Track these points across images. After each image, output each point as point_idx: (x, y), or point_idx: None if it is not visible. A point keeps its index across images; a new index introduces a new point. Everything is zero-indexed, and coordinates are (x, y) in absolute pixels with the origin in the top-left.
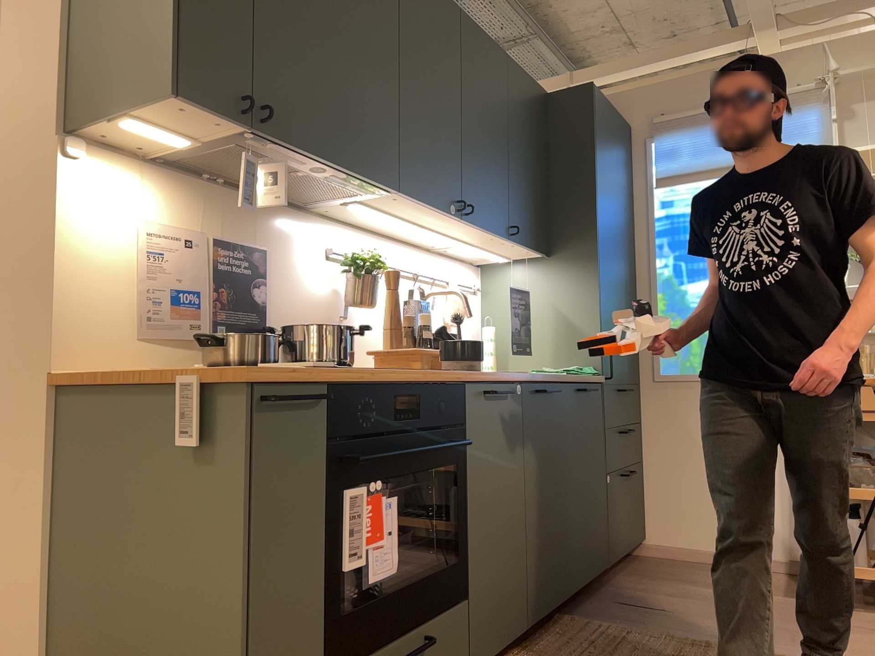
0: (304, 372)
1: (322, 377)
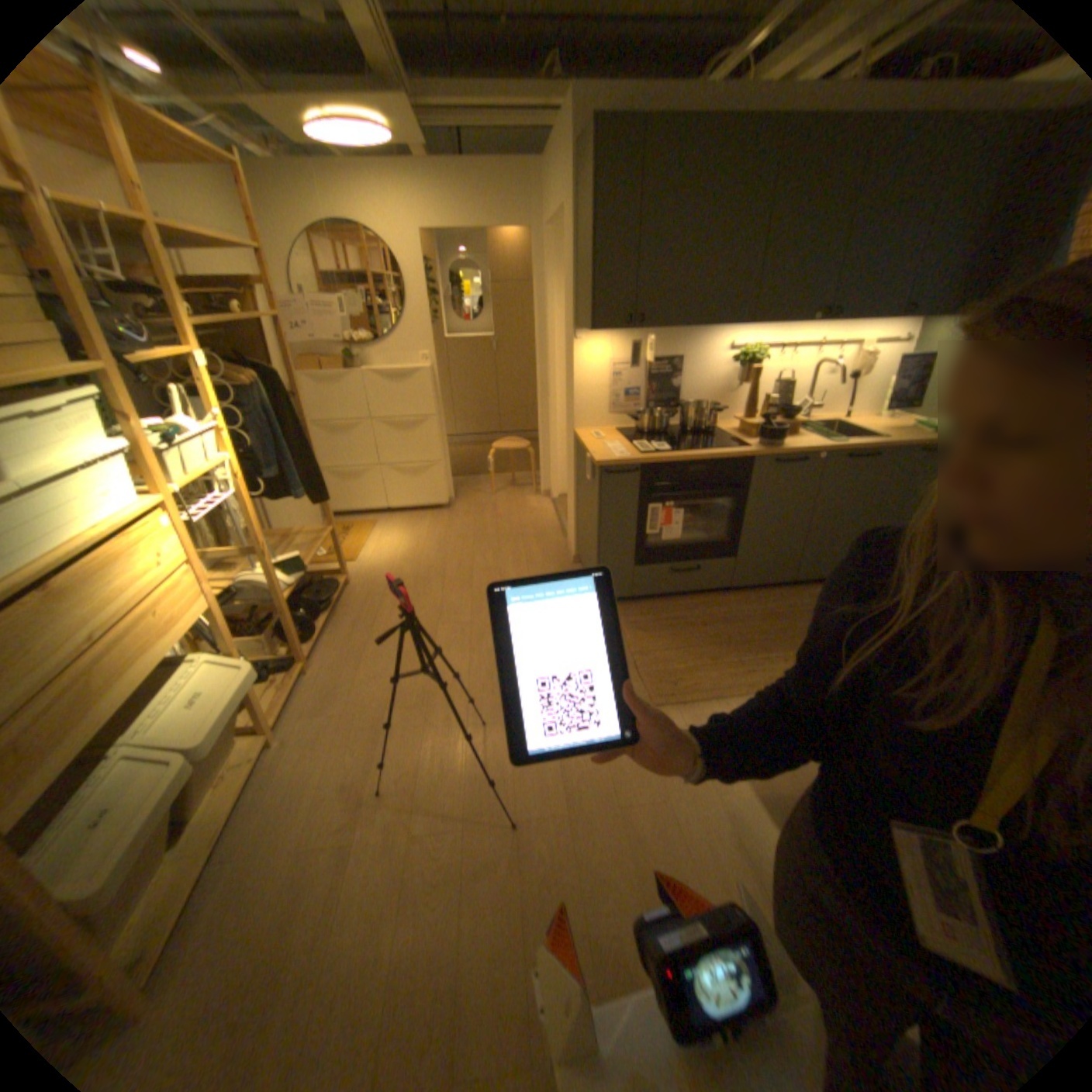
0: (629, 459)
1: (639, 461)
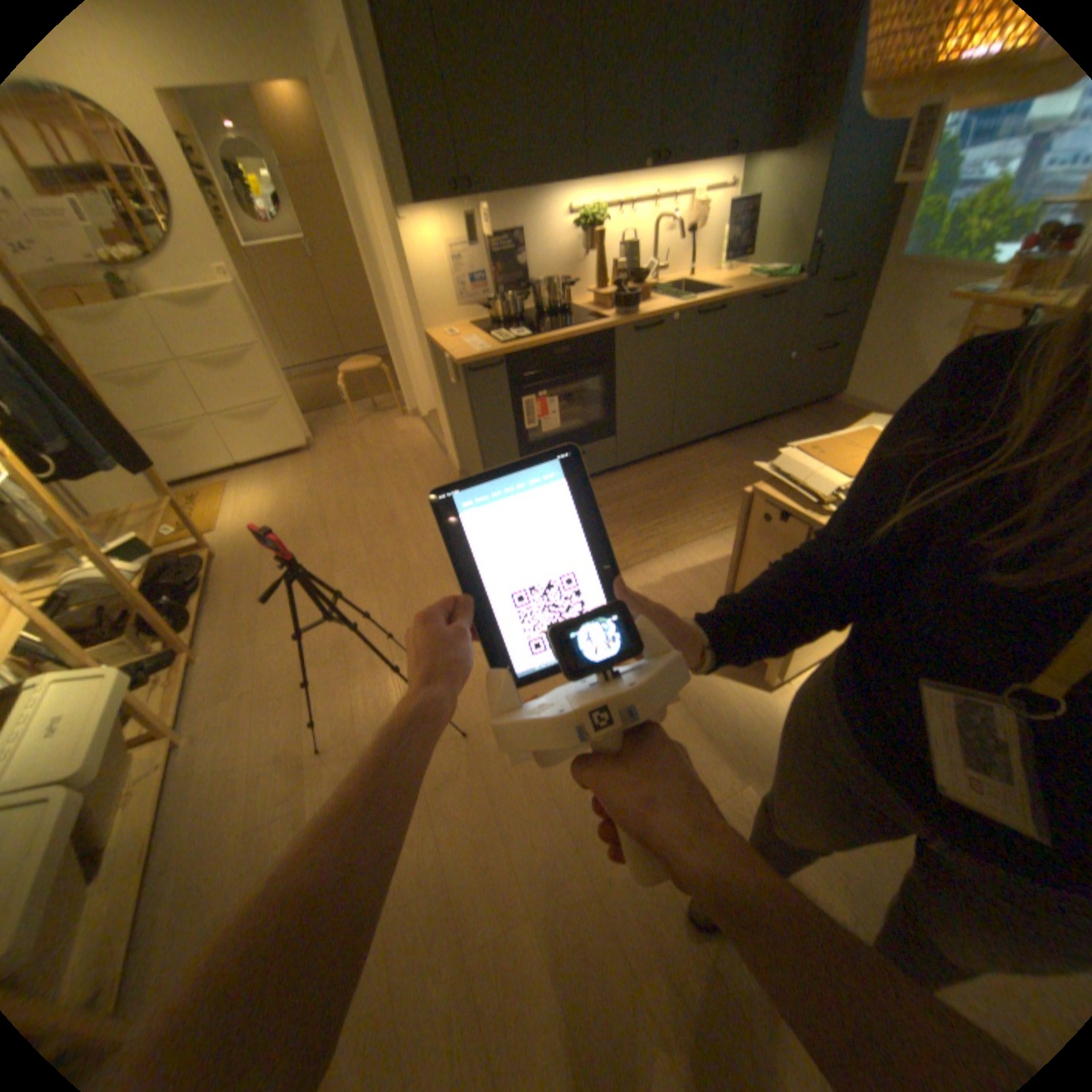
0: (491, 352)
1: (501, 353)
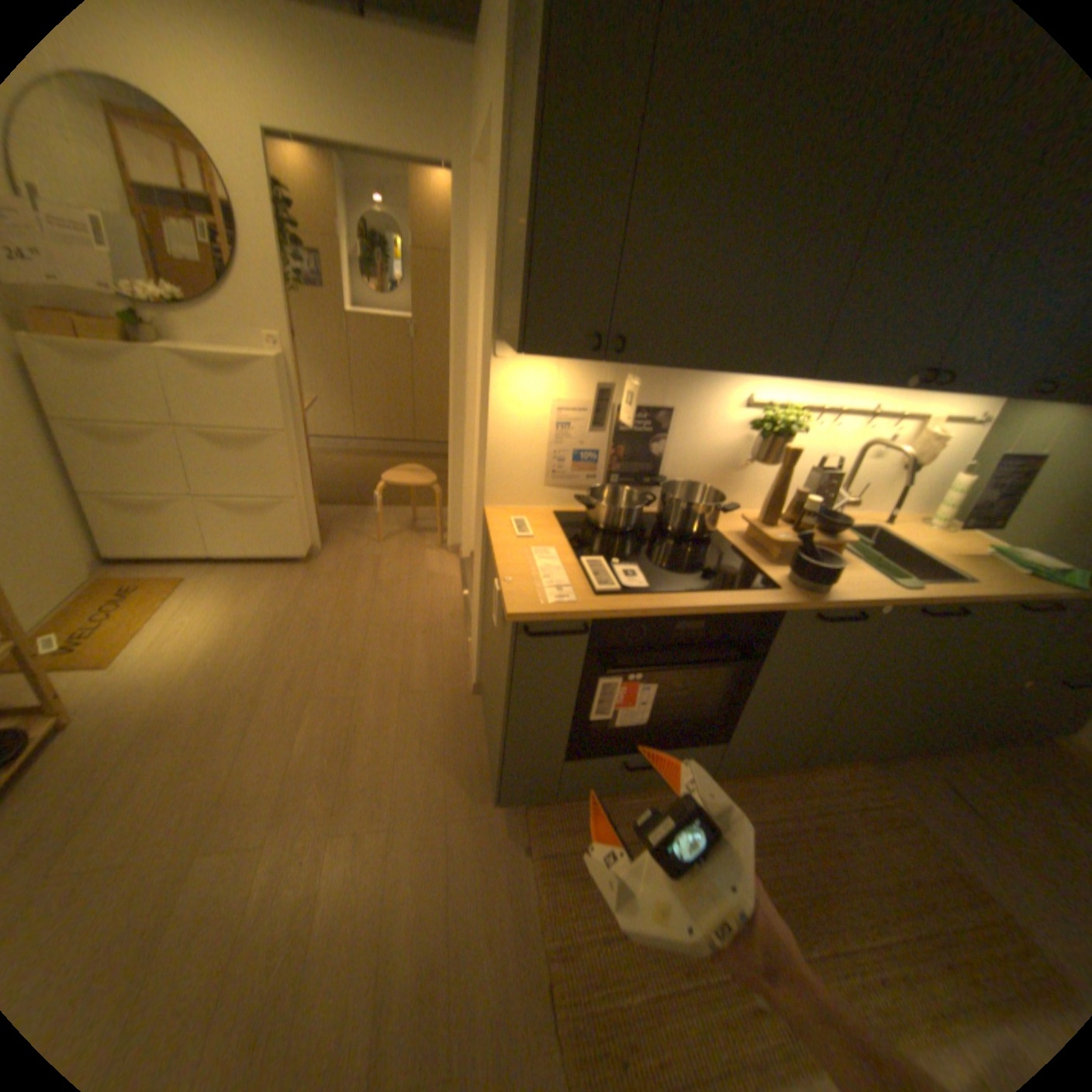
0: (576, 605)
1: (593, 611)
